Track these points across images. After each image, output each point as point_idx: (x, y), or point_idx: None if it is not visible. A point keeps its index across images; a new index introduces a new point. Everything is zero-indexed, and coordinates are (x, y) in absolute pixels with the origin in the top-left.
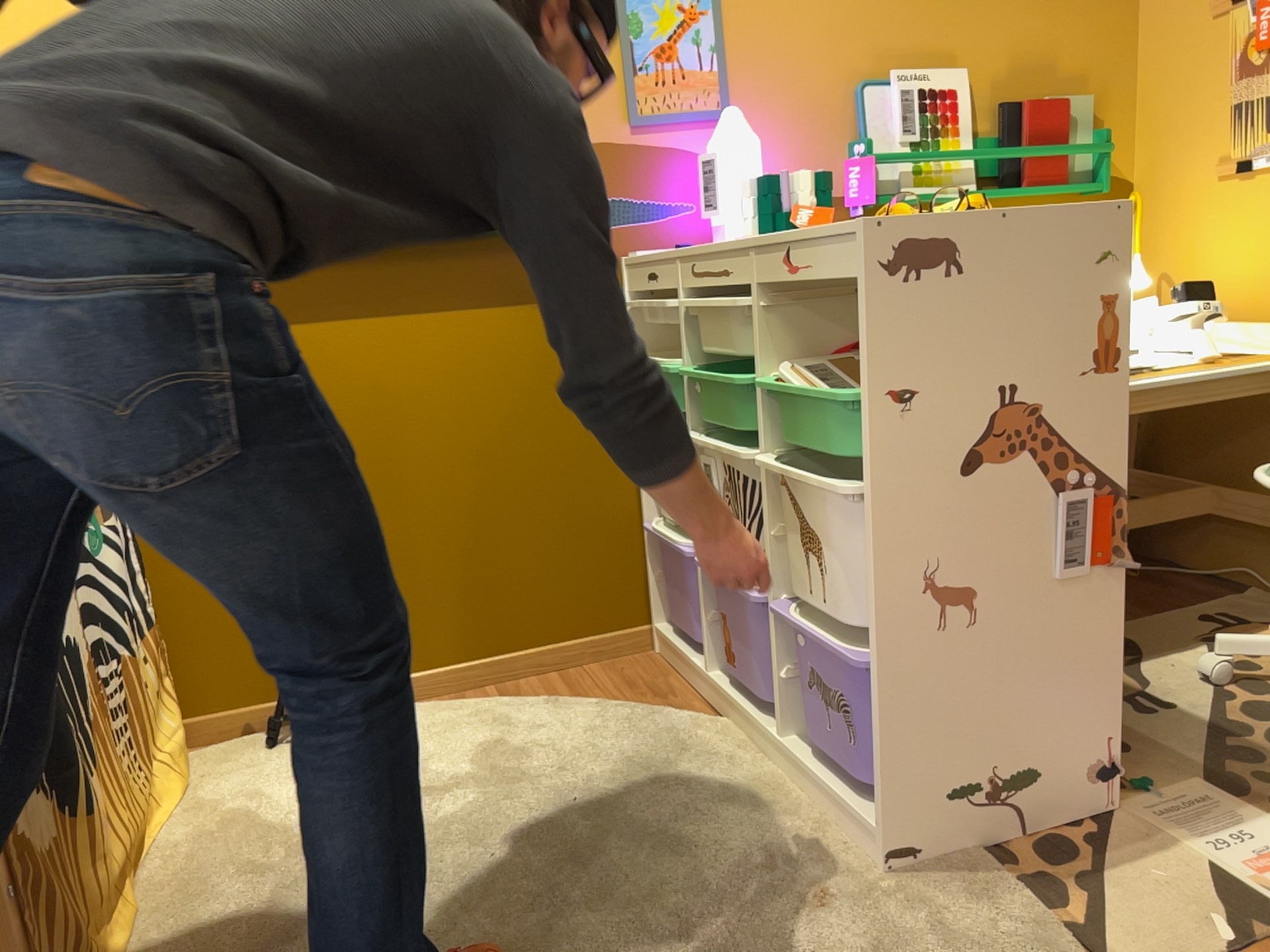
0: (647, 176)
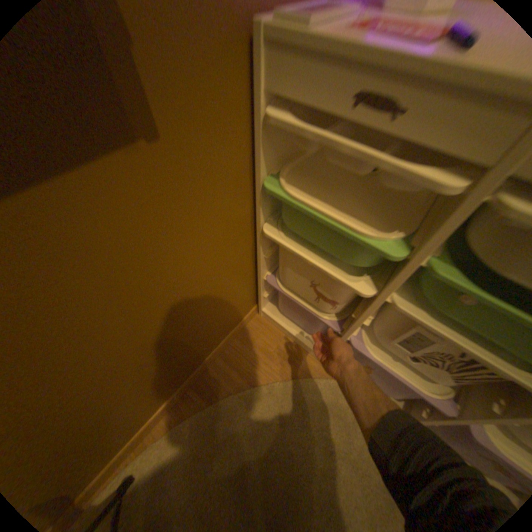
0: None
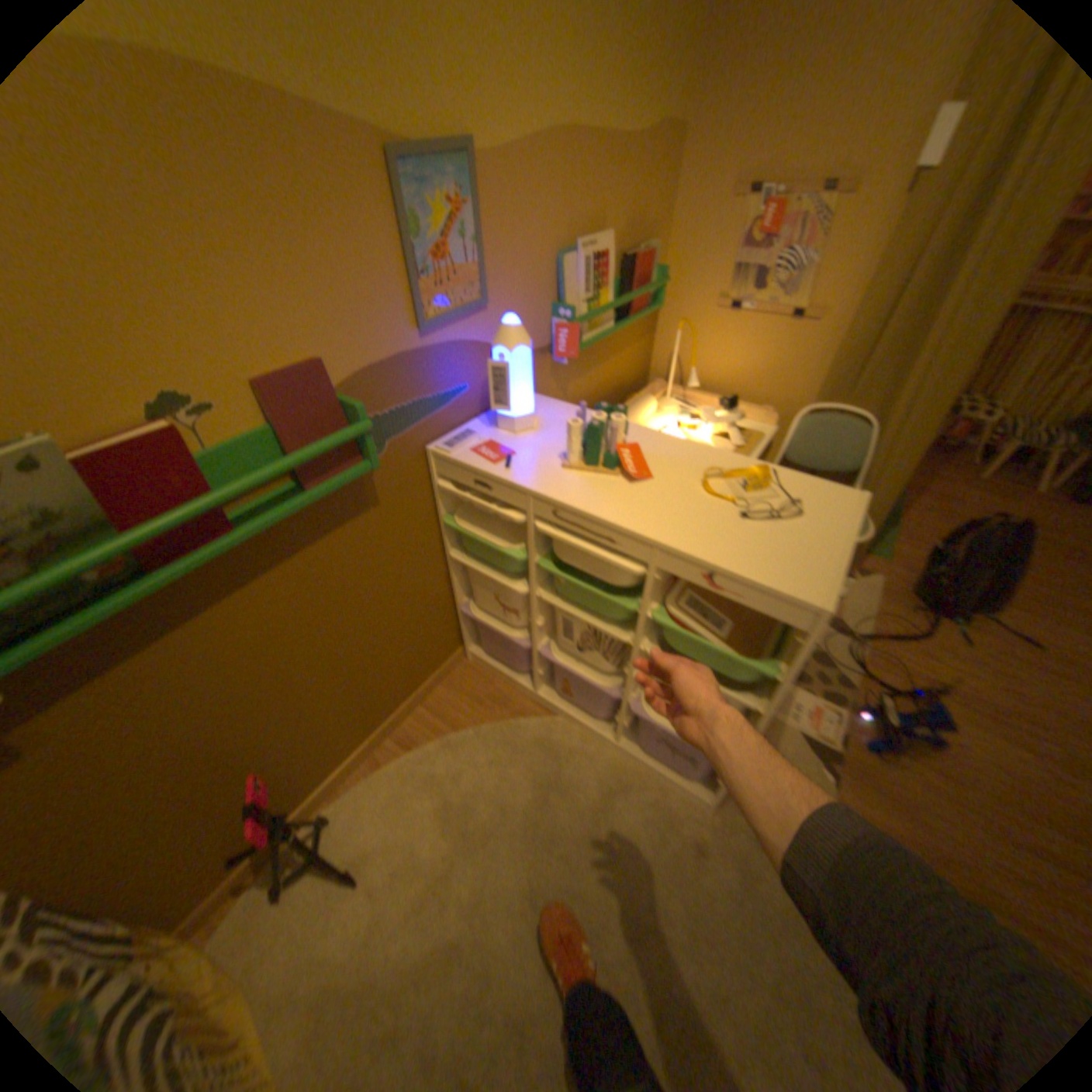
0: (434, 373)
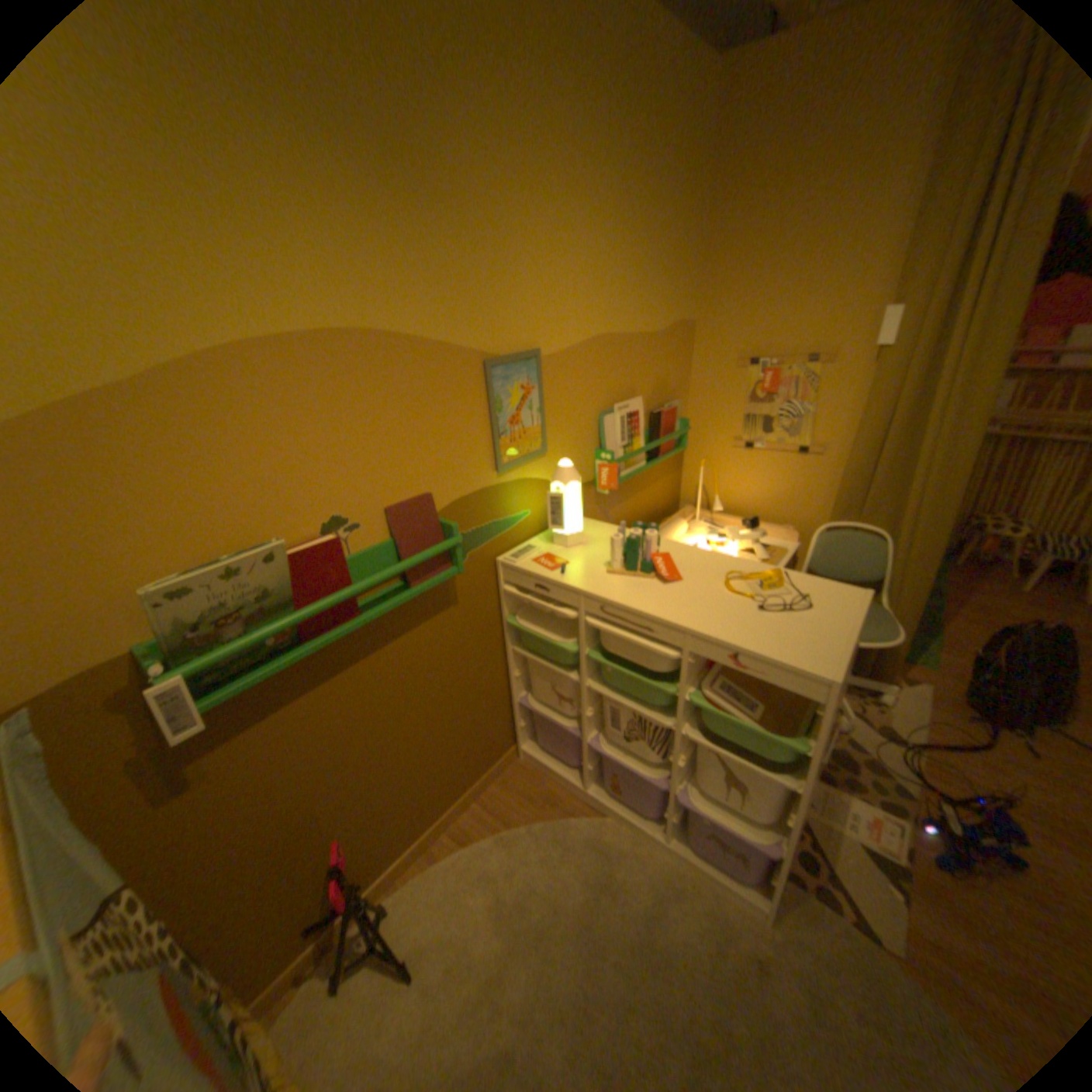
0: (506, 503)
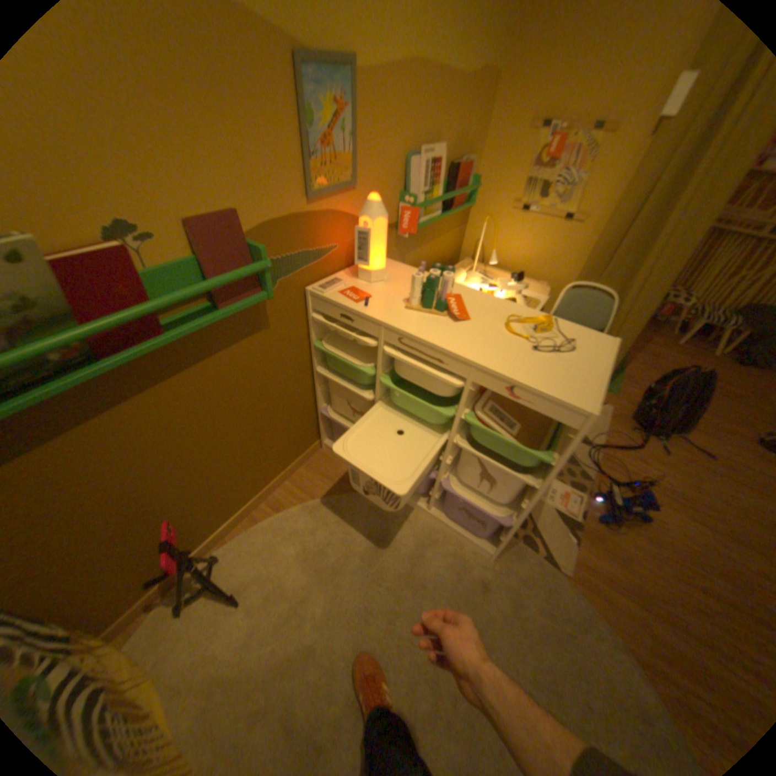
0: (315, 233)
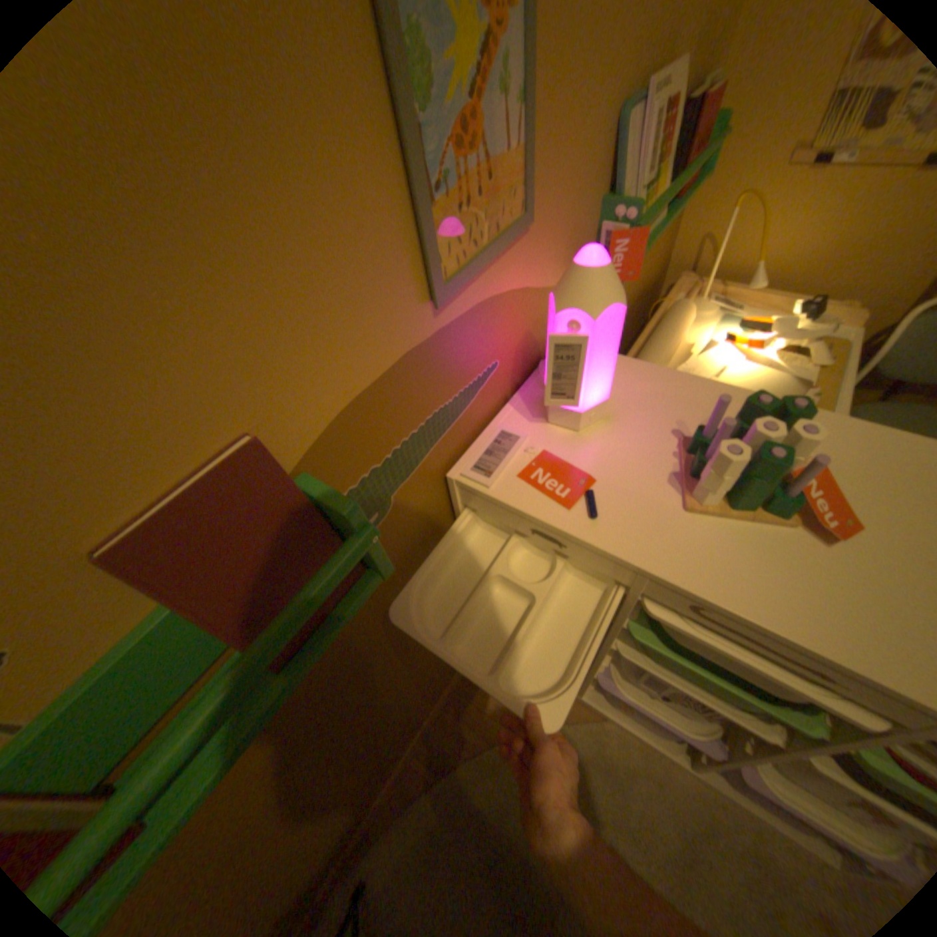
0: (457, 363)
